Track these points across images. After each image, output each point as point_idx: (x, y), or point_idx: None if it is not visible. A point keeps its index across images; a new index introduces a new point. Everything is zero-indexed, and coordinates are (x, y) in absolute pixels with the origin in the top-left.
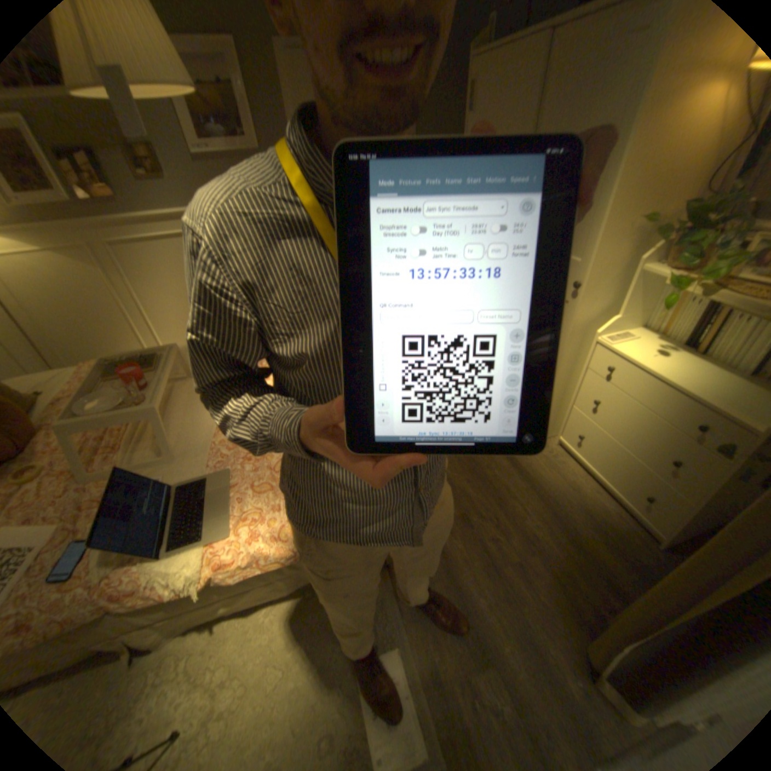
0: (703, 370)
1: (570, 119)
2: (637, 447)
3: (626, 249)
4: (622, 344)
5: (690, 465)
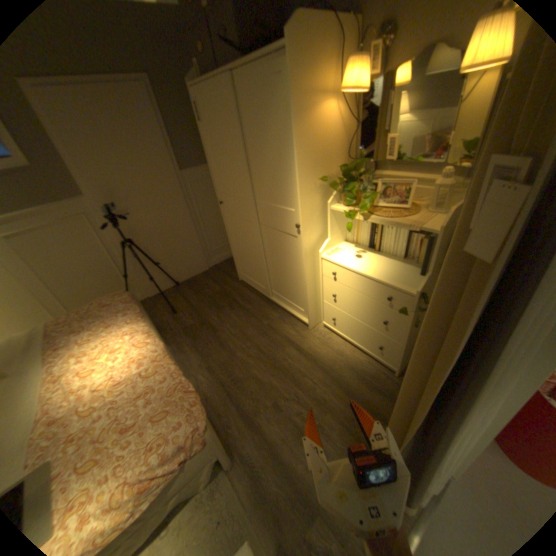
0: (381, 262)
1: (260, 125)
2: (364, 318)
3: (319, 199)
4: (336, 257)
5: (392, 322)
